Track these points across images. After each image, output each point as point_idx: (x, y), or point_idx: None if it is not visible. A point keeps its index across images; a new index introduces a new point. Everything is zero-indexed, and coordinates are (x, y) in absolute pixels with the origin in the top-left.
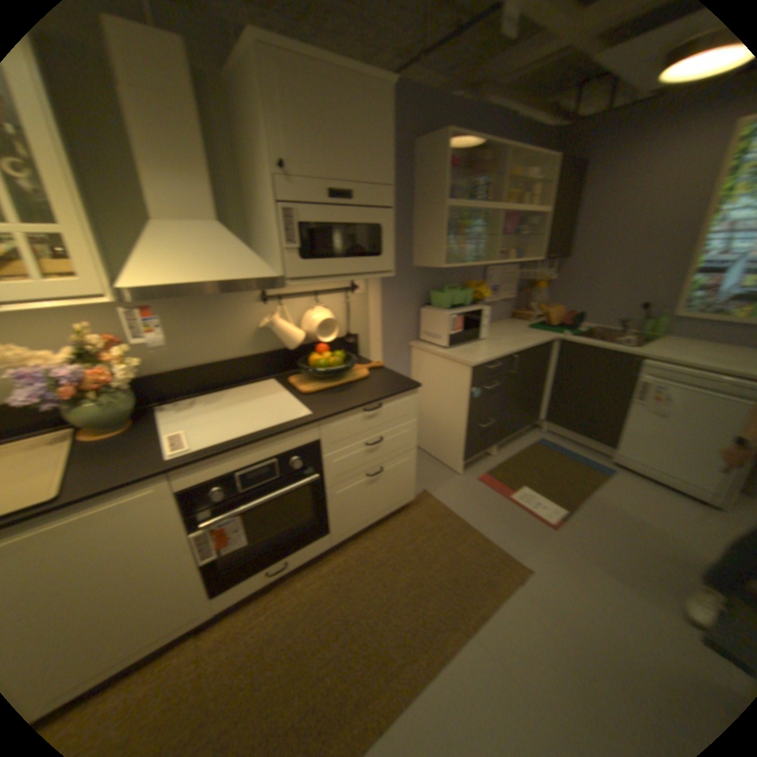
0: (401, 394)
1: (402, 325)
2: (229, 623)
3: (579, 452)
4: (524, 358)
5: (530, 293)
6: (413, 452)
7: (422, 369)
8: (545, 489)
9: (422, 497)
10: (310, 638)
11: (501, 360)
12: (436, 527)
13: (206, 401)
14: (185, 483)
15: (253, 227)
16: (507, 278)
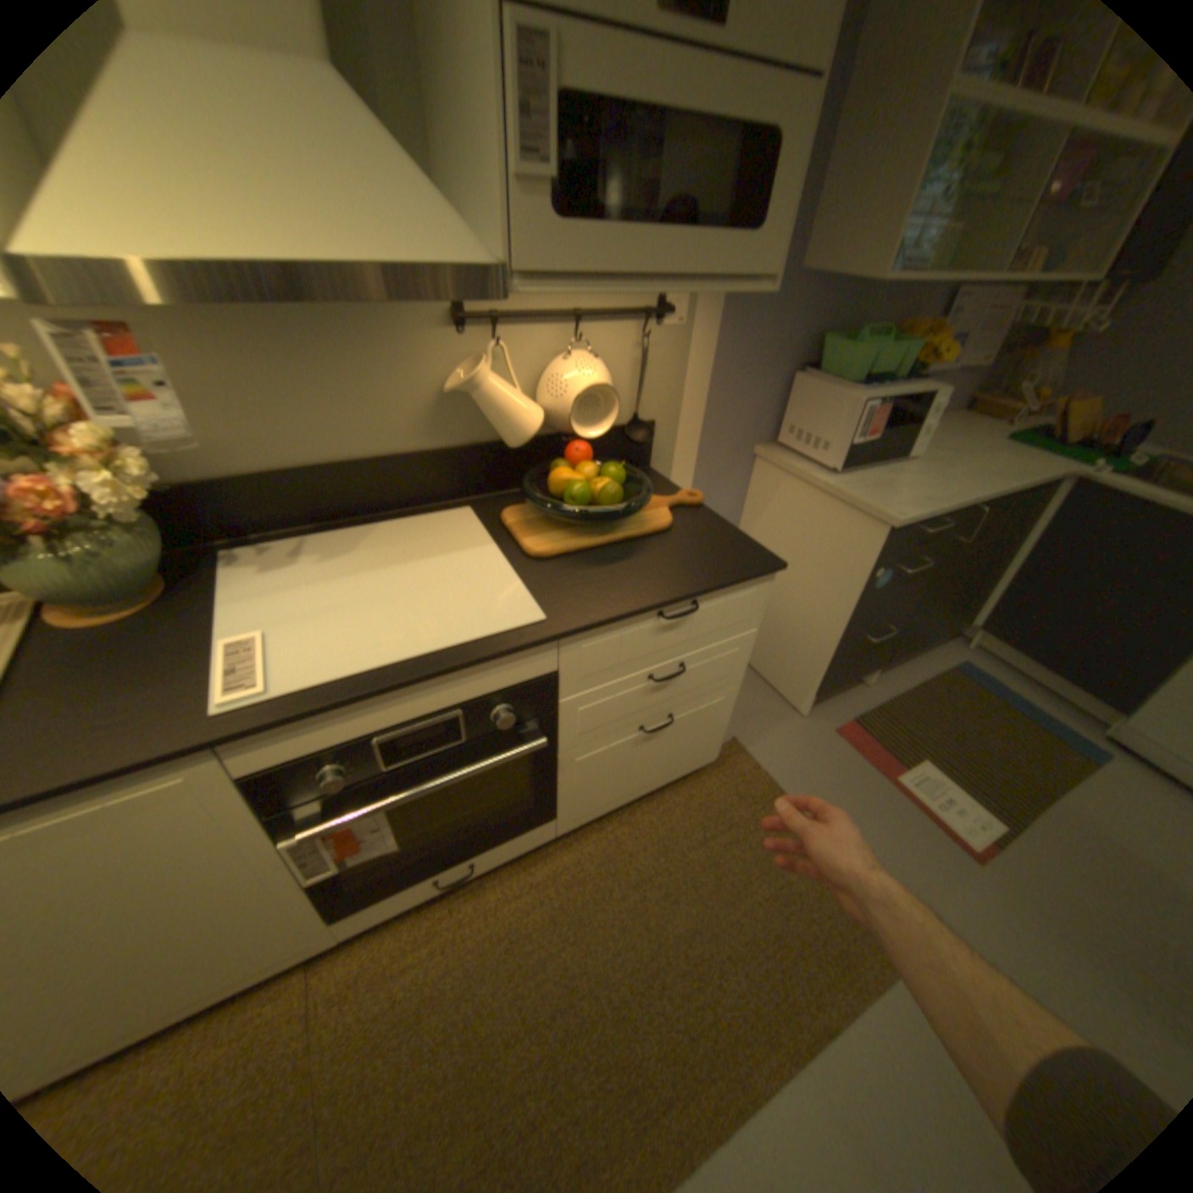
0: (739, 584)
1: (746, 407)
2: (362, 952)
3: (1036, 701)
4: (994, 512)
5: (1023, 358)
6: (732, 688)
7: (766, 506)
8: (964, 772)
9: (725, 751)
10: (503, 1010)
11: (951, 515)
12: (749, 820)
13: (323, 546)
14: (254, 761)
15: (433, 109)
16: (989, 317)
